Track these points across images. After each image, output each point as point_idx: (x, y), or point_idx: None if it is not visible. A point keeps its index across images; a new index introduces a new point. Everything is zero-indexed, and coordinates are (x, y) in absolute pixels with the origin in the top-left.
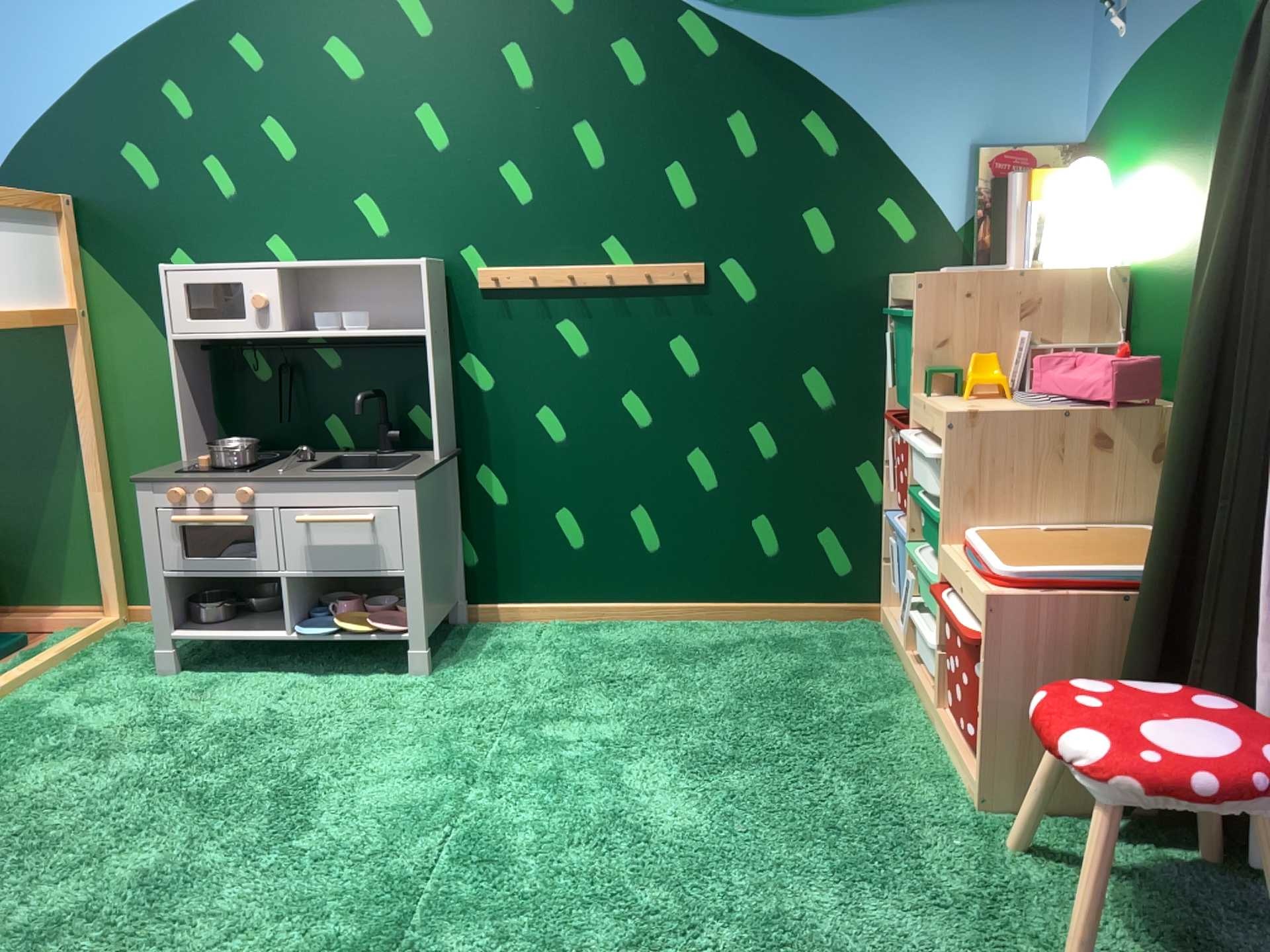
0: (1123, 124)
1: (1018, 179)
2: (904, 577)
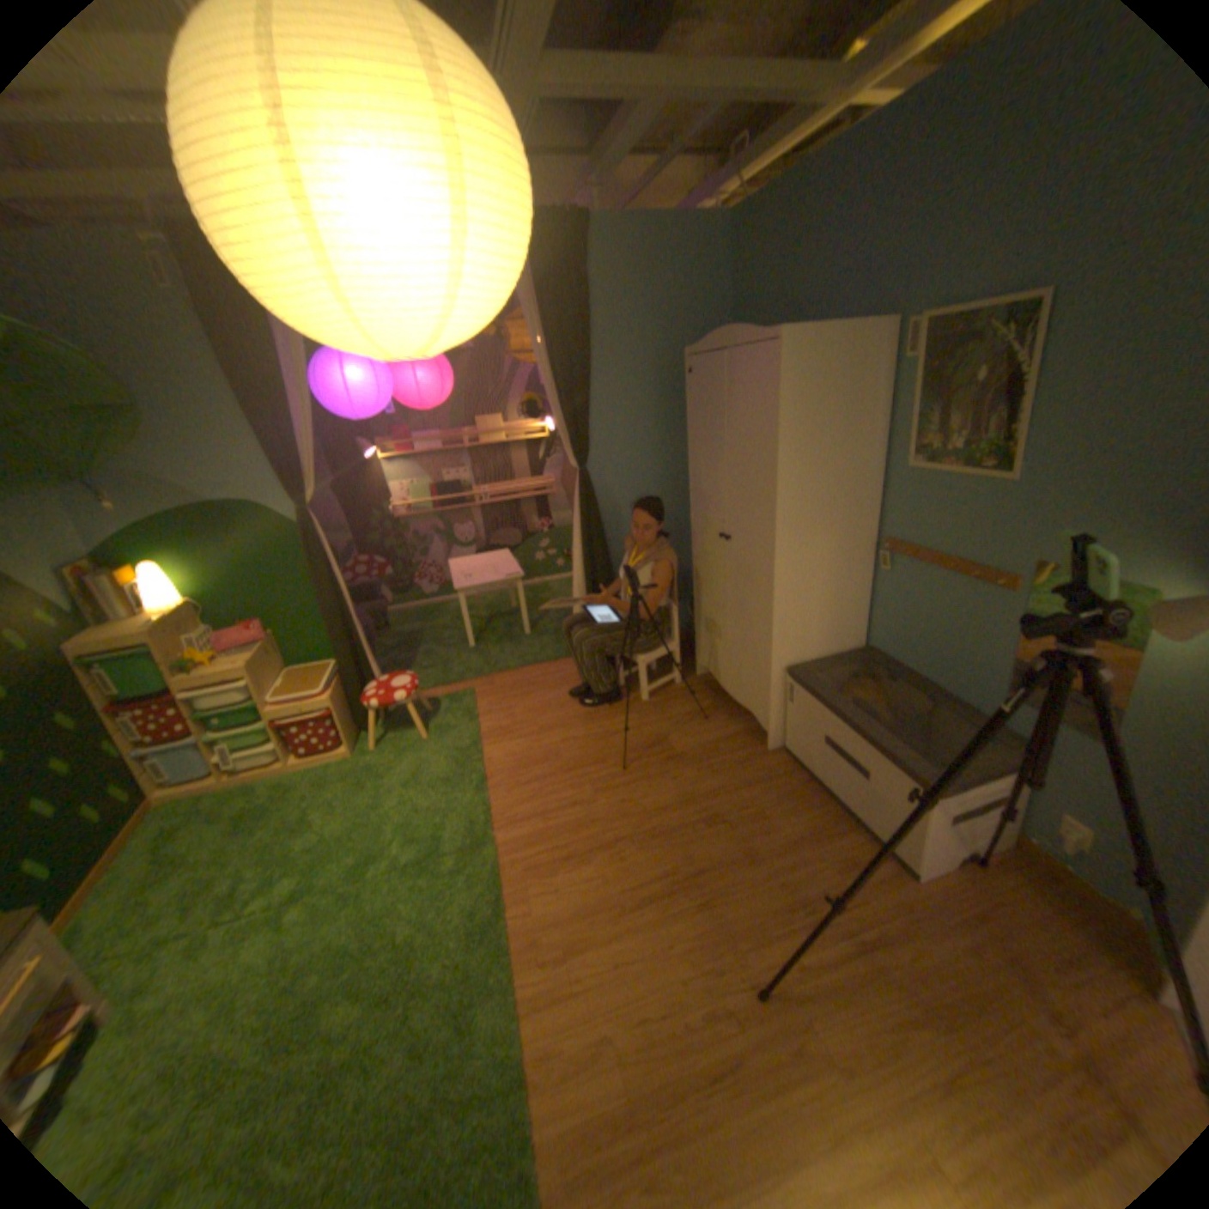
0: (139, 547)
1: (93, 580)
2: (188, 763)
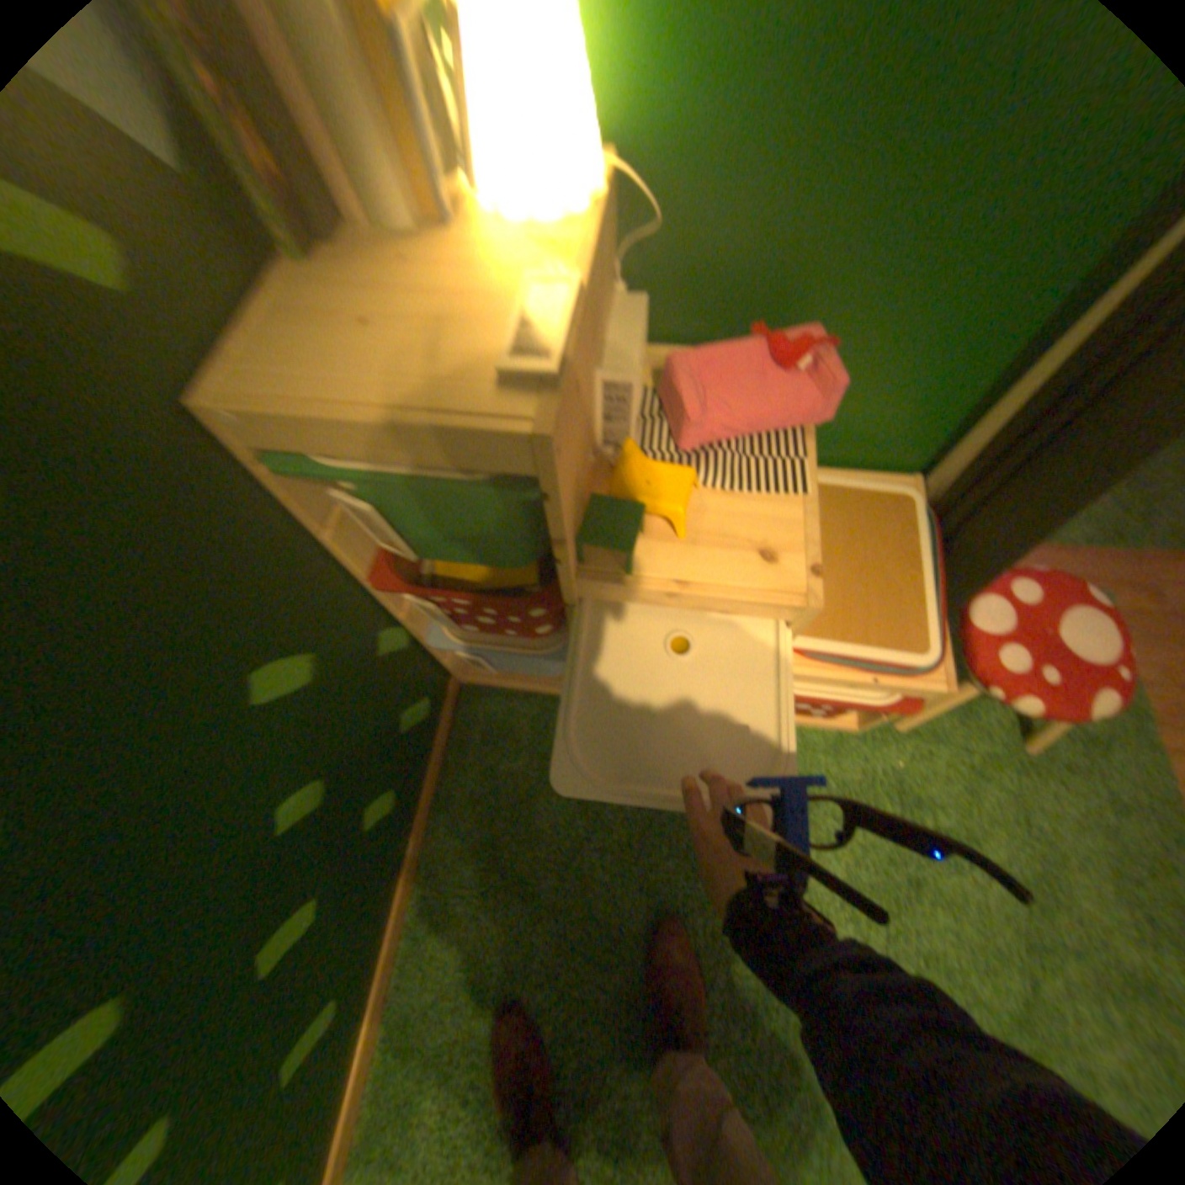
0: None
1: None
2: (550, 666)
